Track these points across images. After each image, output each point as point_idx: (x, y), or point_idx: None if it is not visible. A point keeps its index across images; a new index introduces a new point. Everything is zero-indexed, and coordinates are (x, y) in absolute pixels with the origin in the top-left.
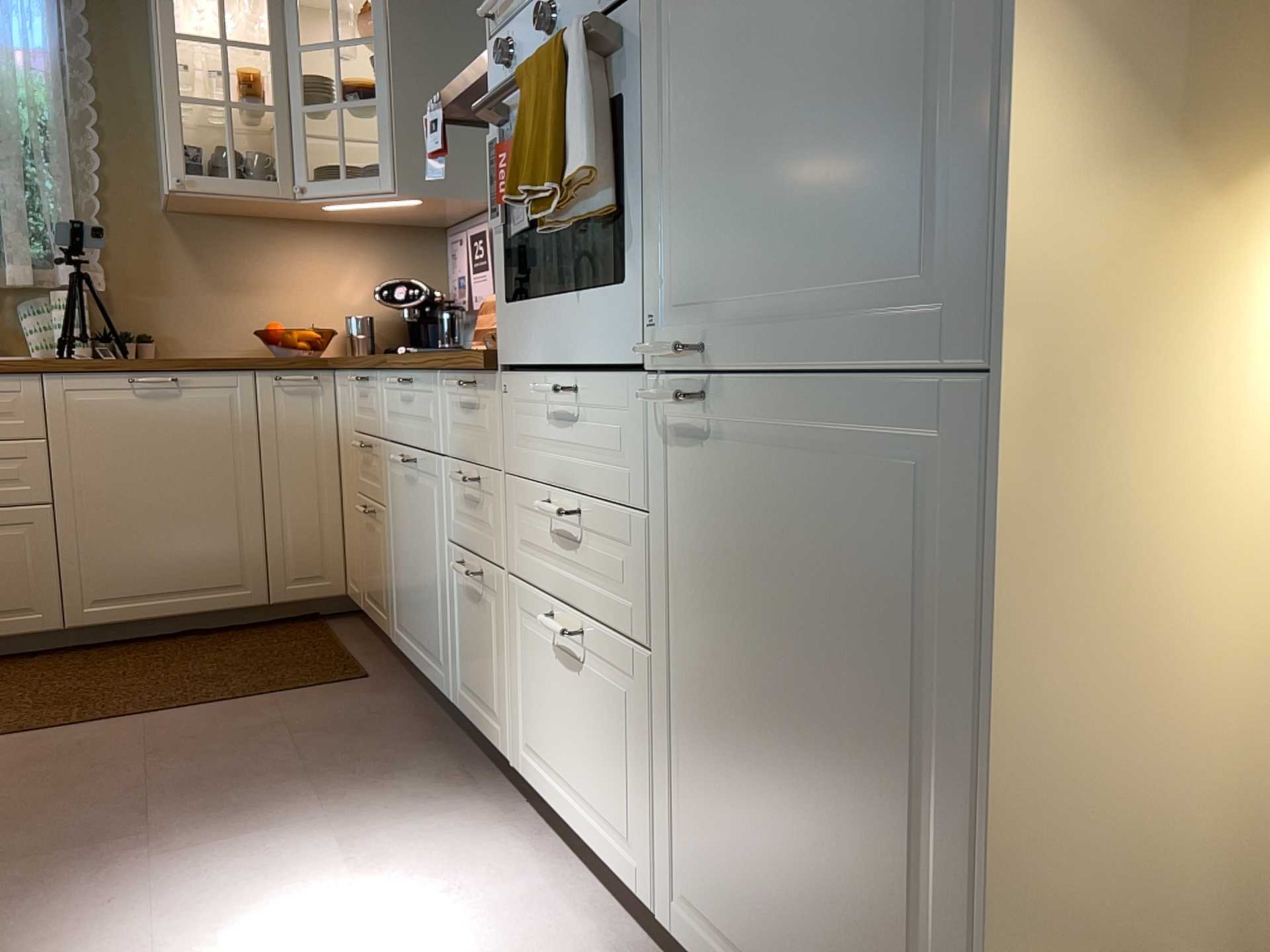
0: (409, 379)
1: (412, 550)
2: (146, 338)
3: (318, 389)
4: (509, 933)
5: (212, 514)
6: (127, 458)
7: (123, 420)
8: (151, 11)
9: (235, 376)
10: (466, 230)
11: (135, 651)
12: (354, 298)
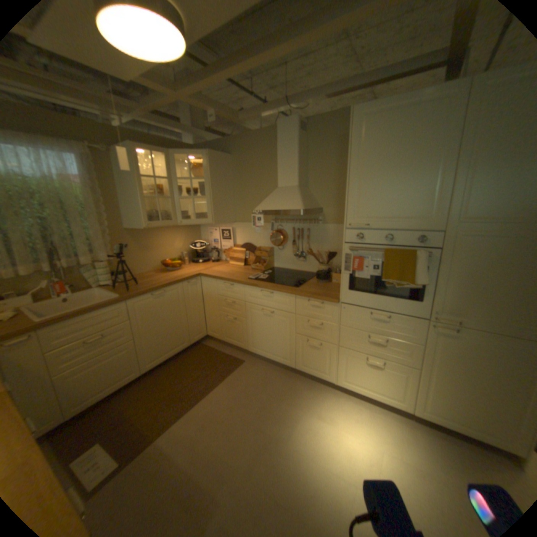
0: (269, 291)
1: (267, 331)
2: (124, 272)
3: (196, 282)
4: (373, 424)
5: (175, 326)
6: (152, 318)
7: (149, 307)
8: (111, 160)
9: (177, 285)
10: (218, 228)
11: (161, 373)
12: (178, 246)
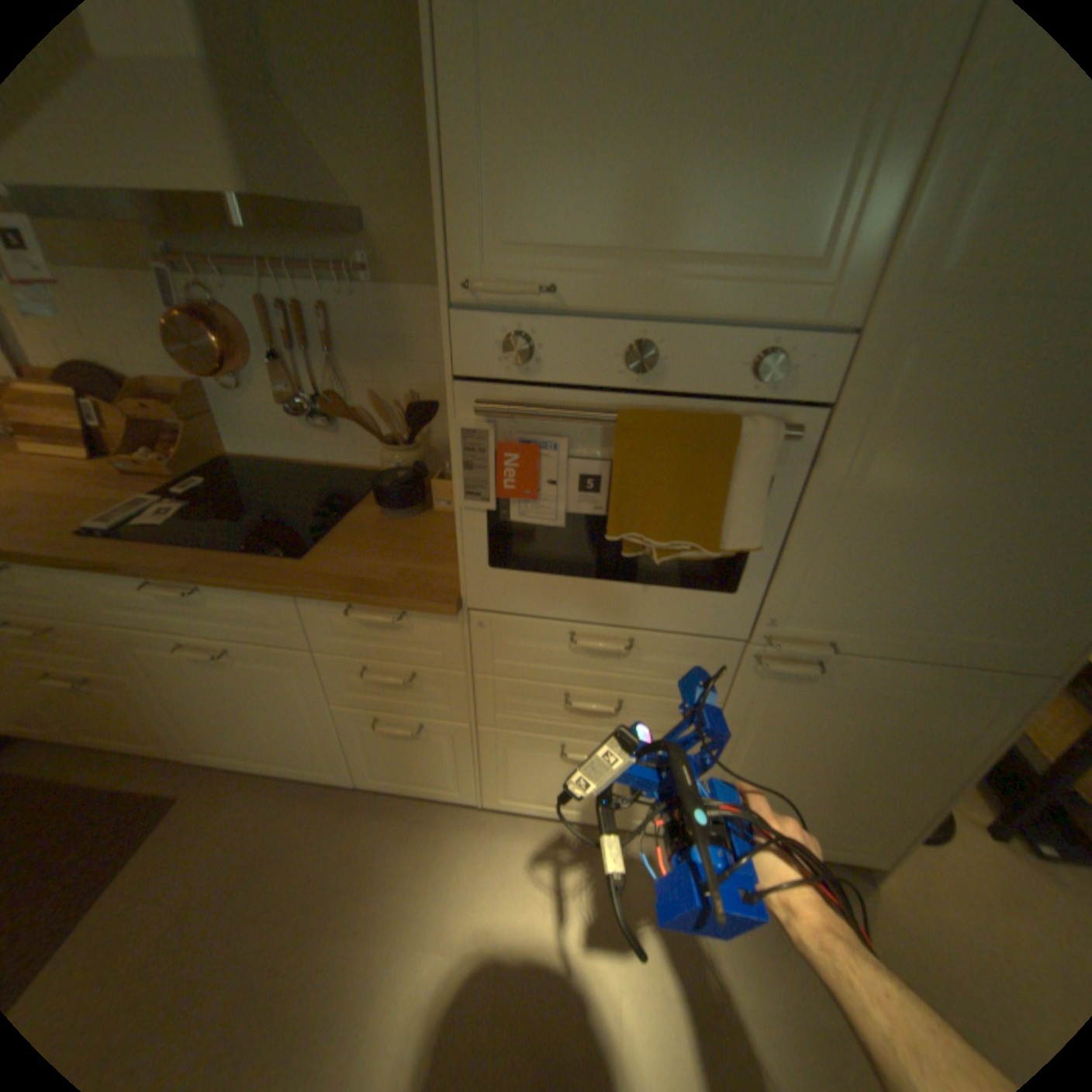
0: (185, 586)
1: (231, 708)
2: None
3: None
4: (587, 893)
5: None
6: None
7: None
8: None
9: None
10: None
11: None
12: None
